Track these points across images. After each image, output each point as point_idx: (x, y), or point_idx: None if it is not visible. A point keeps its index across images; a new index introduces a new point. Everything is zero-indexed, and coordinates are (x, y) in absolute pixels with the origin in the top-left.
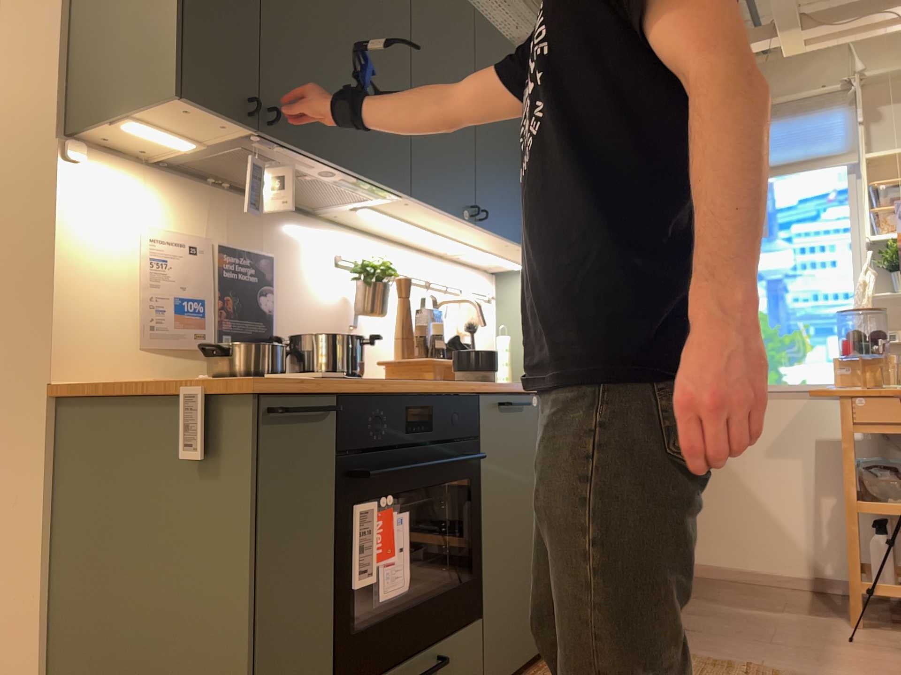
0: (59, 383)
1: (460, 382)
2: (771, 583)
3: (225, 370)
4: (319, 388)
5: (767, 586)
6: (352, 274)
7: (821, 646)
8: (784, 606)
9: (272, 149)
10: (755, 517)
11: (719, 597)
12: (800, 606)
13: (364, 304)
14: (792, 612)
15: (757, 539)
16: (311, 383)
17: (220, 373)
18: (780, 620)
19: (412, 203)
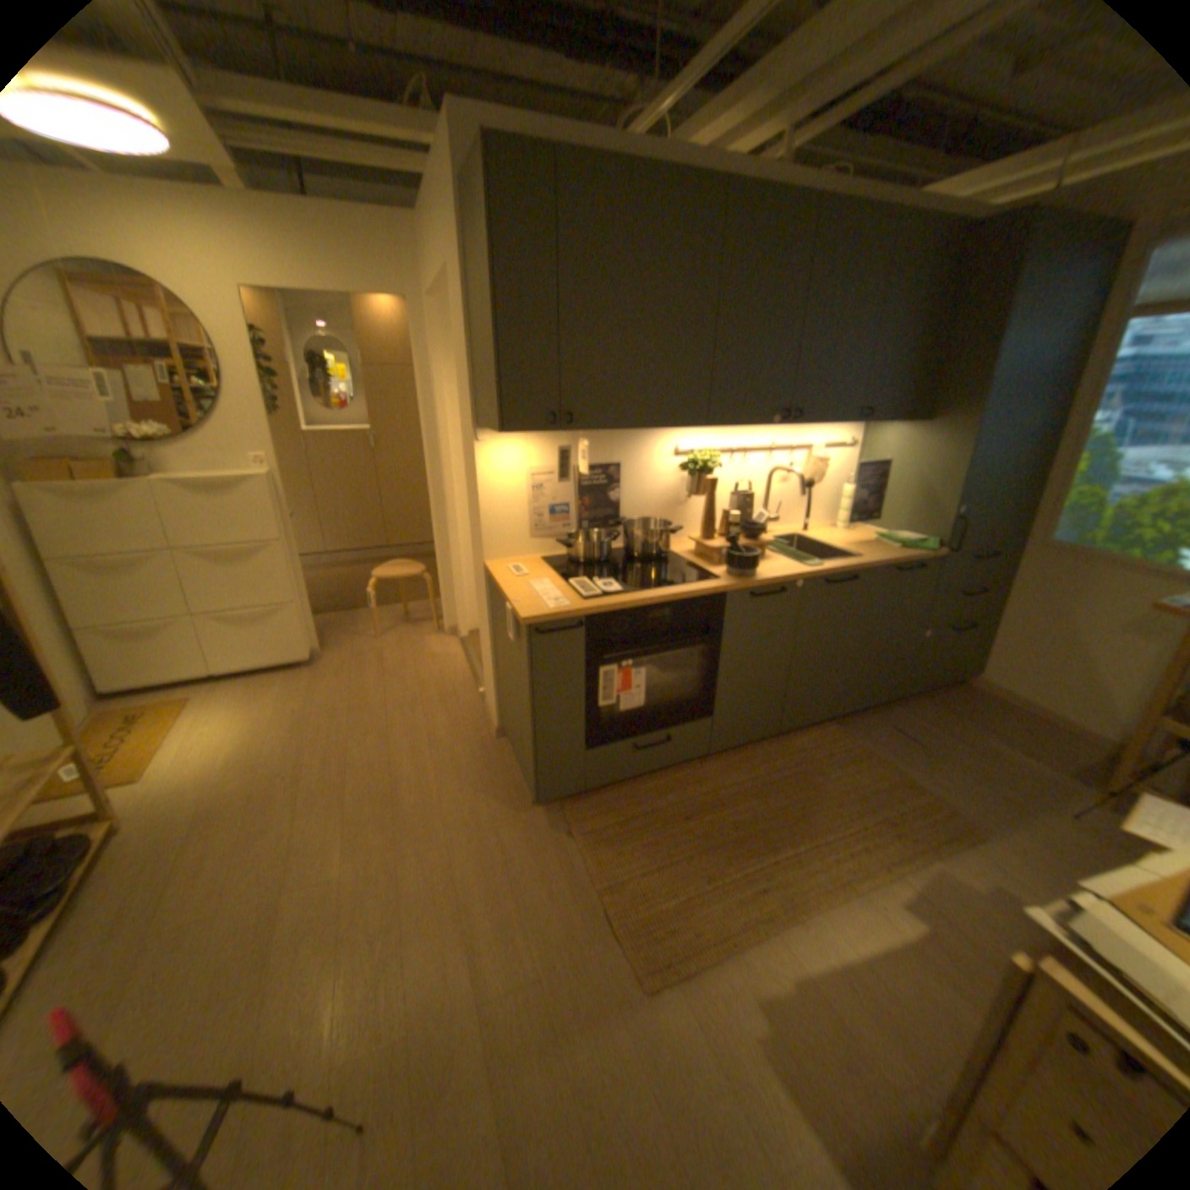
0: (486, 563)
1: (714, 579)
2: (1072, 732)
3: (571, 554)
4: (570, 615)
5: (1065, 732)
6: (680, 467)
7: (1033, 810)
8: (1053, 759)
9: (578, 431)
10: (1081, 676)
11: (997, 728)
12: (1072, 765)
13: (689, 488)
14: (1055, 767)
15: (1074, 694)
16: (570, 608)
17: (569, 555)
18: (1028, 771)
19: (713, 426)
